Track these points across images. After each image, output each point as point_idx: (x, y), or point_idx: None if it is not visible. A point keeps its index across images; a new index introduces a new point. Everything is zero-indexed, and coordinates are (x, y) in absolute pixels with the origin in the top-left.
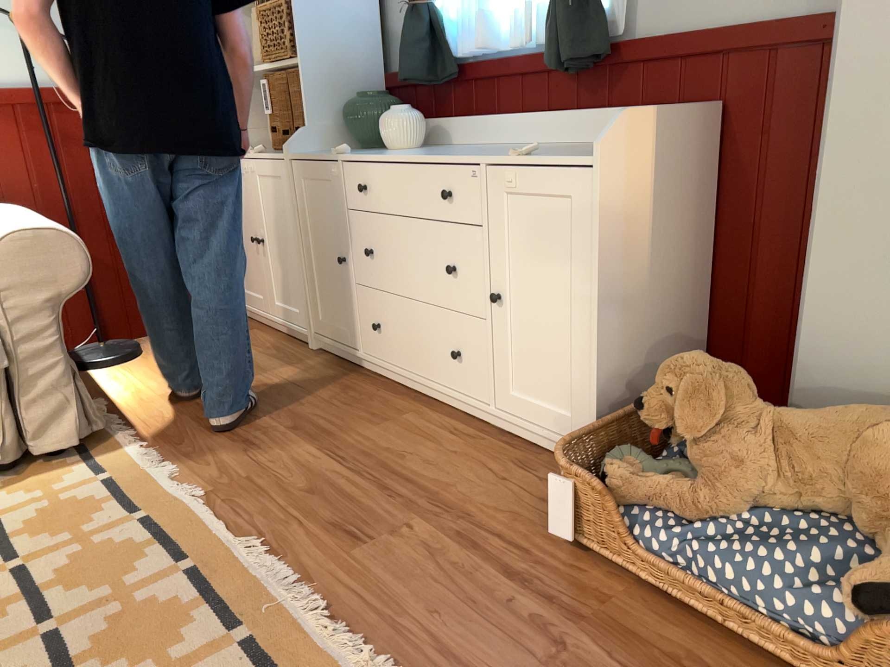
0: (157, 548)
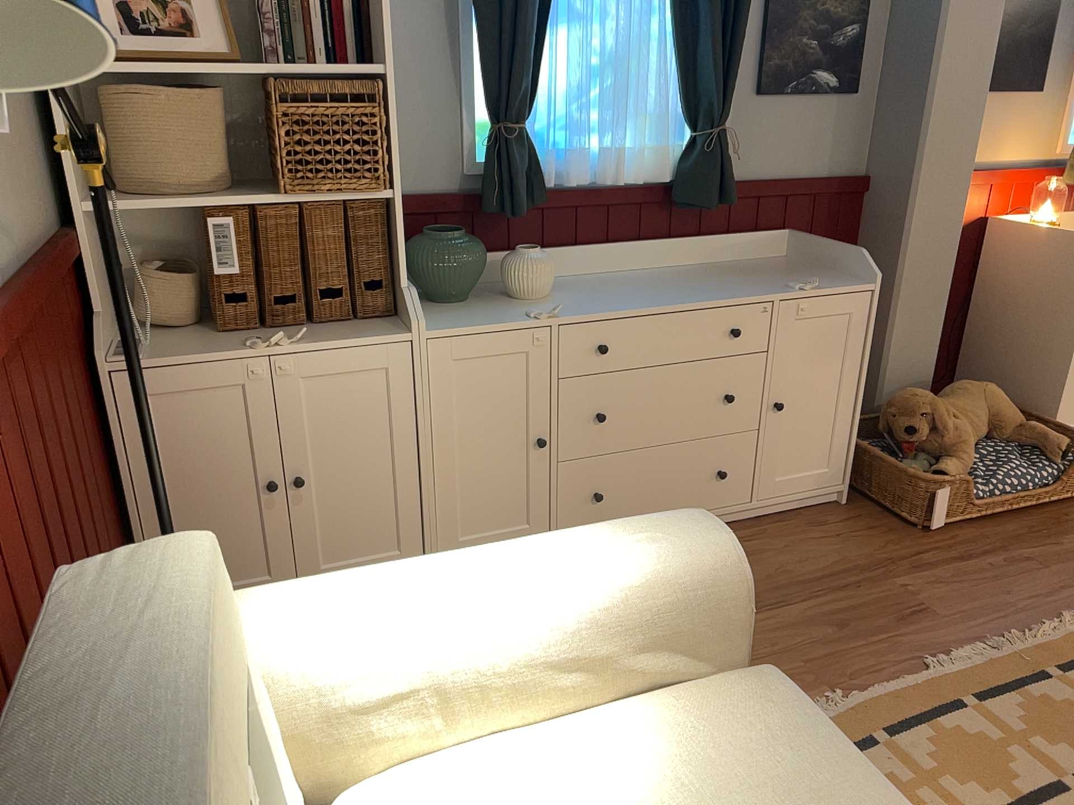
0: (944, 721)
